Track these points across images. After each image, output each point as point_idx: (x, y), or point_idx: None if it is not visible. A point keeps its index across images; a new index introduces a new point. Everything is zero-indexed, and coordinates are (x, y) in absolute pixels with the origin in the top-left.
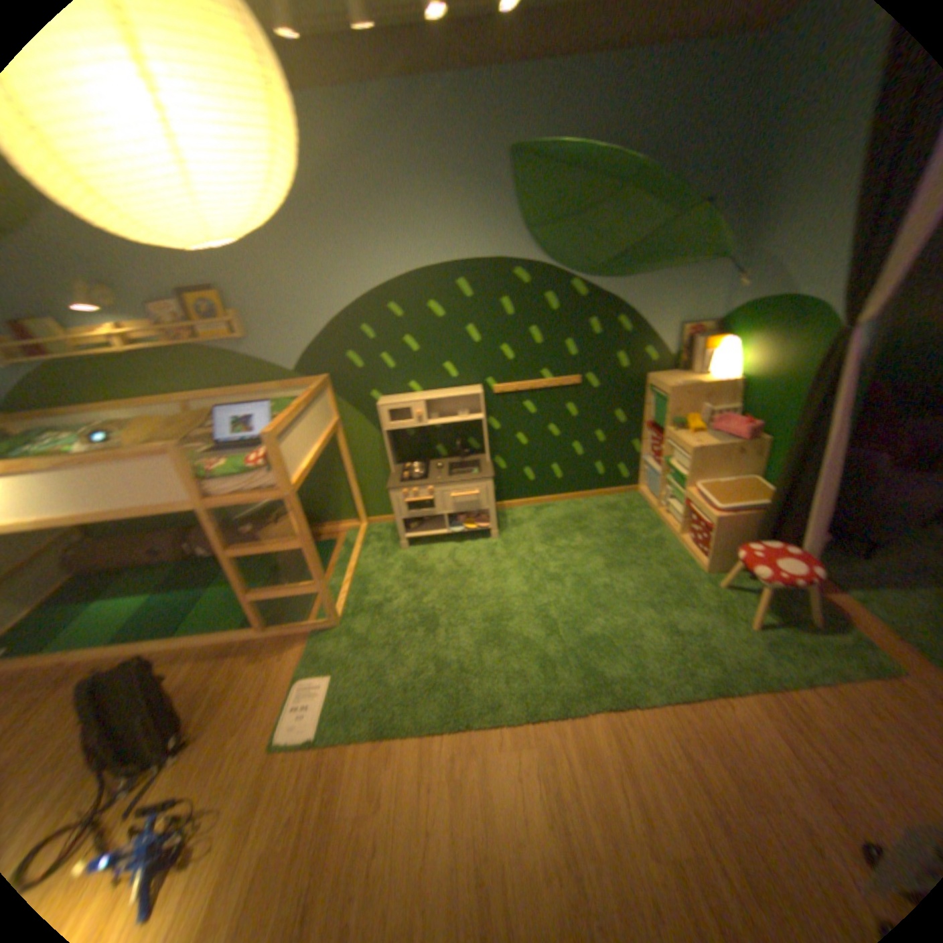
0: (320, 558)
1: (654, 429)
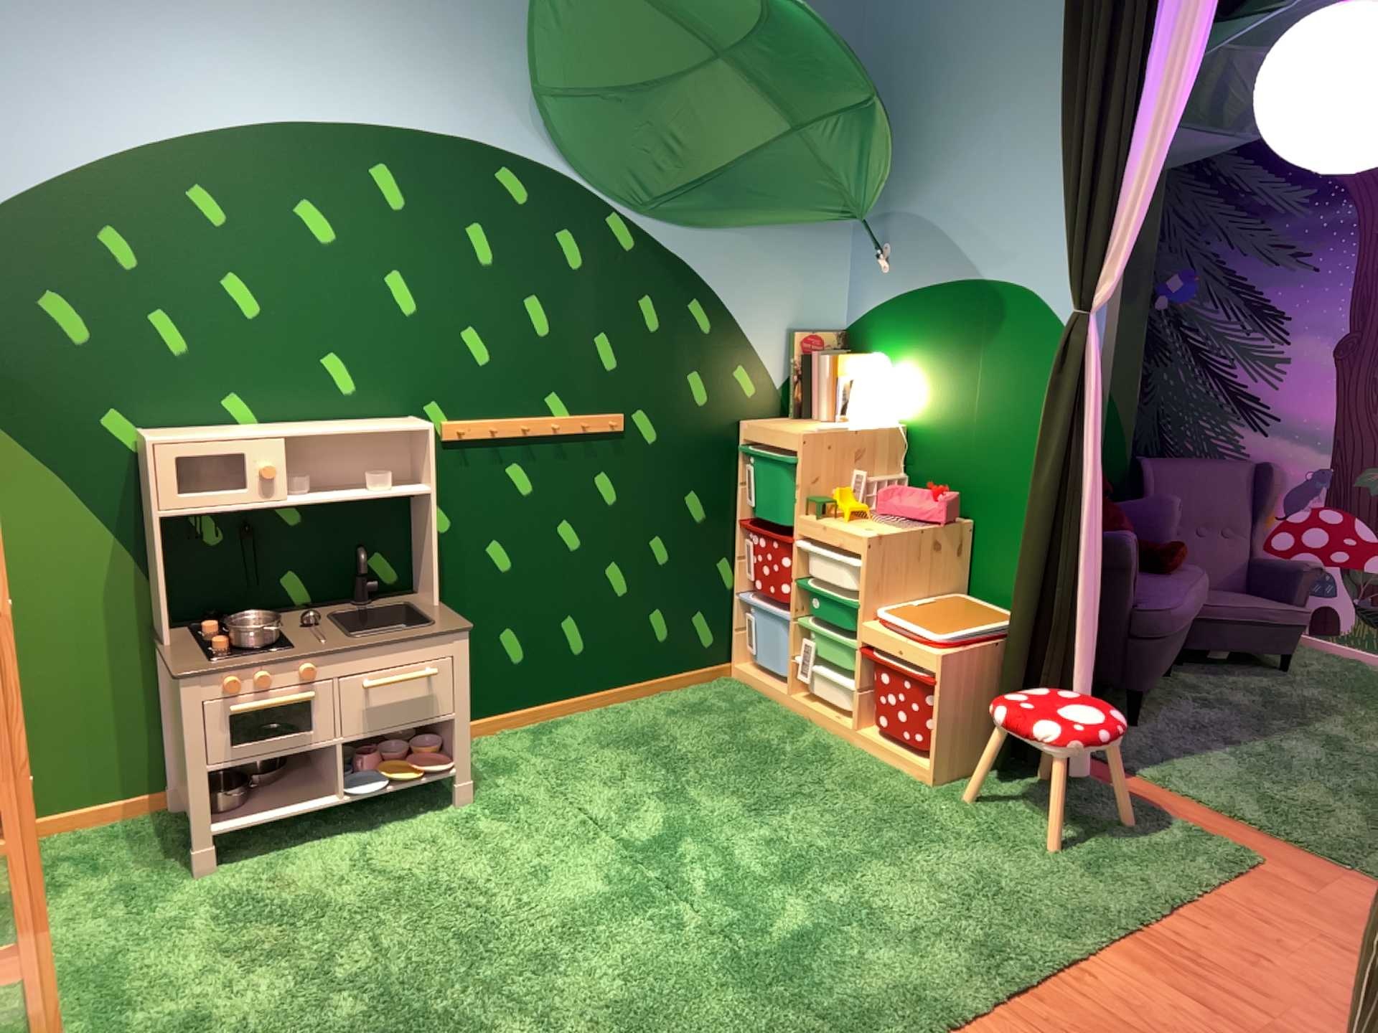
0: None
1: (759, 533)
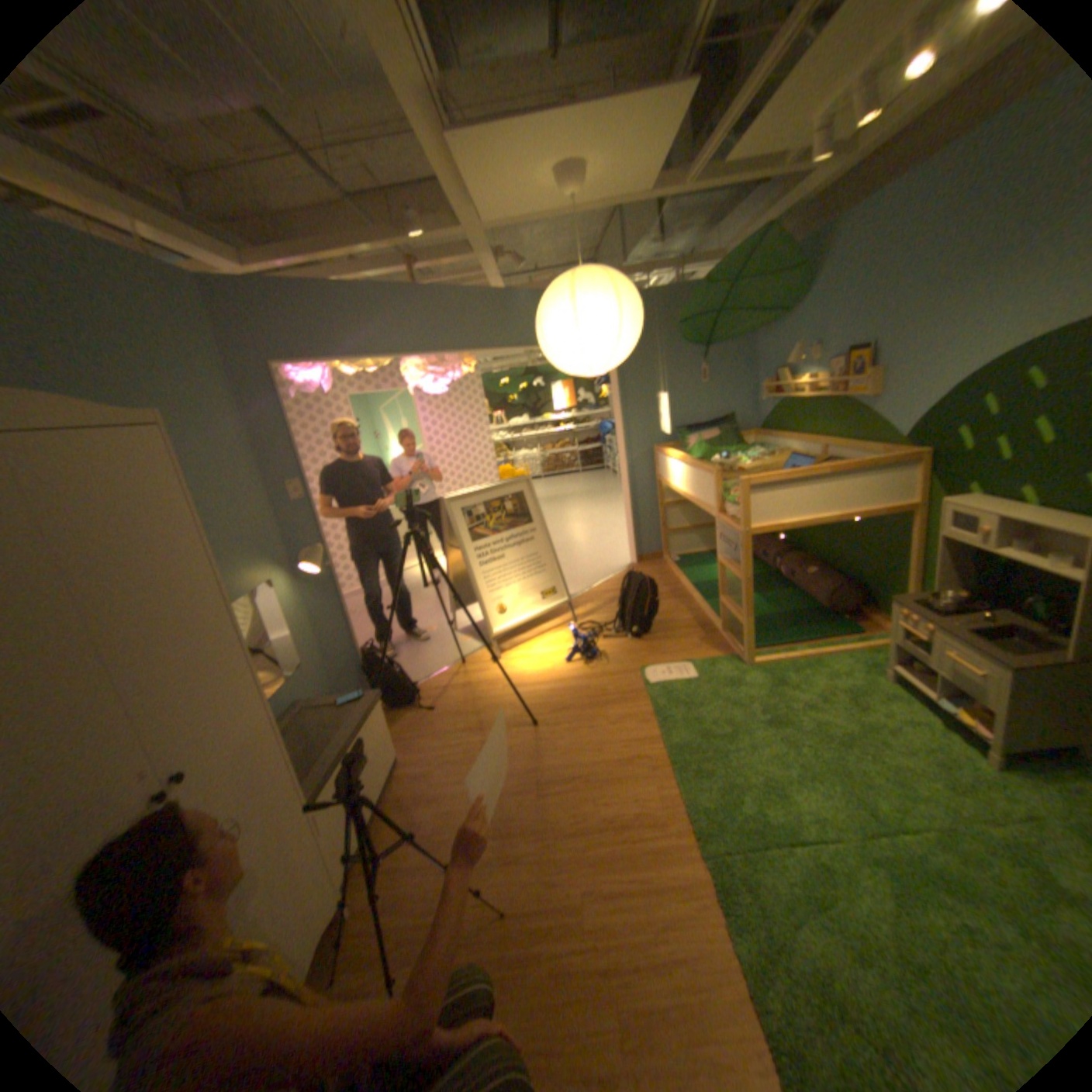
0: (829, 630)
1: None
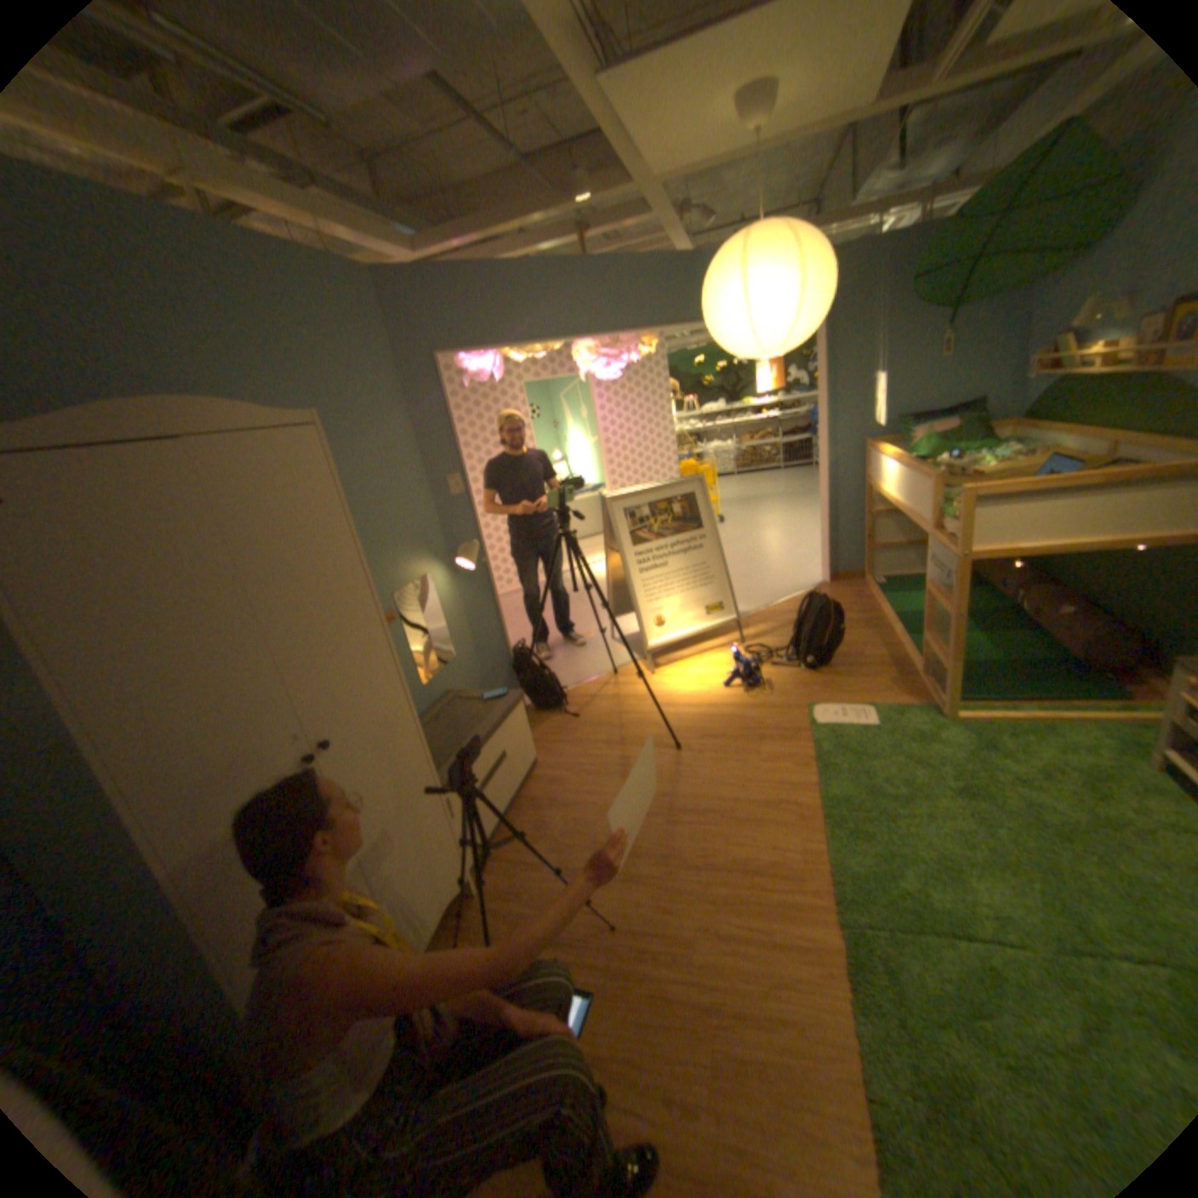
0: (1077, 691)
1: None
